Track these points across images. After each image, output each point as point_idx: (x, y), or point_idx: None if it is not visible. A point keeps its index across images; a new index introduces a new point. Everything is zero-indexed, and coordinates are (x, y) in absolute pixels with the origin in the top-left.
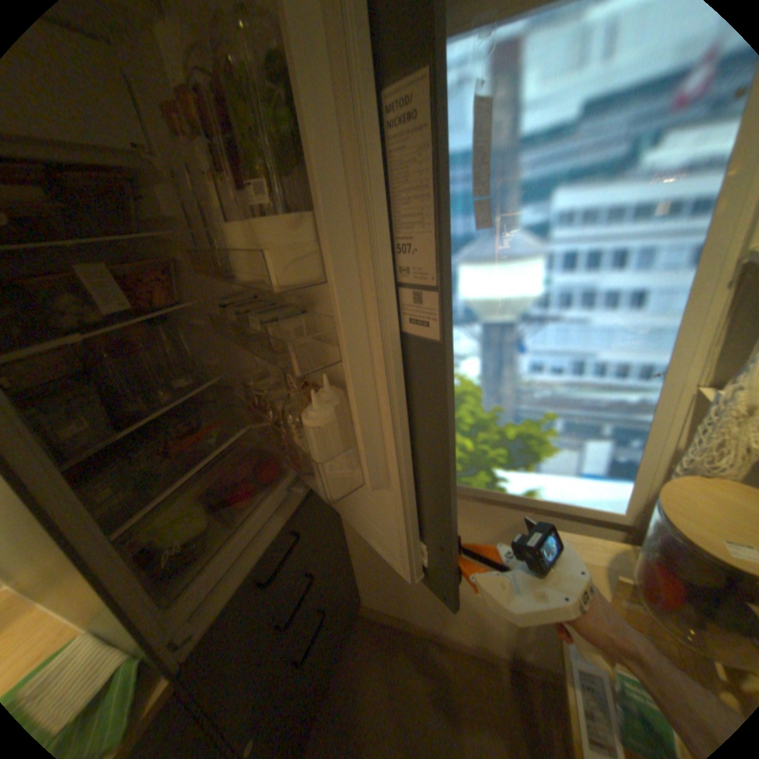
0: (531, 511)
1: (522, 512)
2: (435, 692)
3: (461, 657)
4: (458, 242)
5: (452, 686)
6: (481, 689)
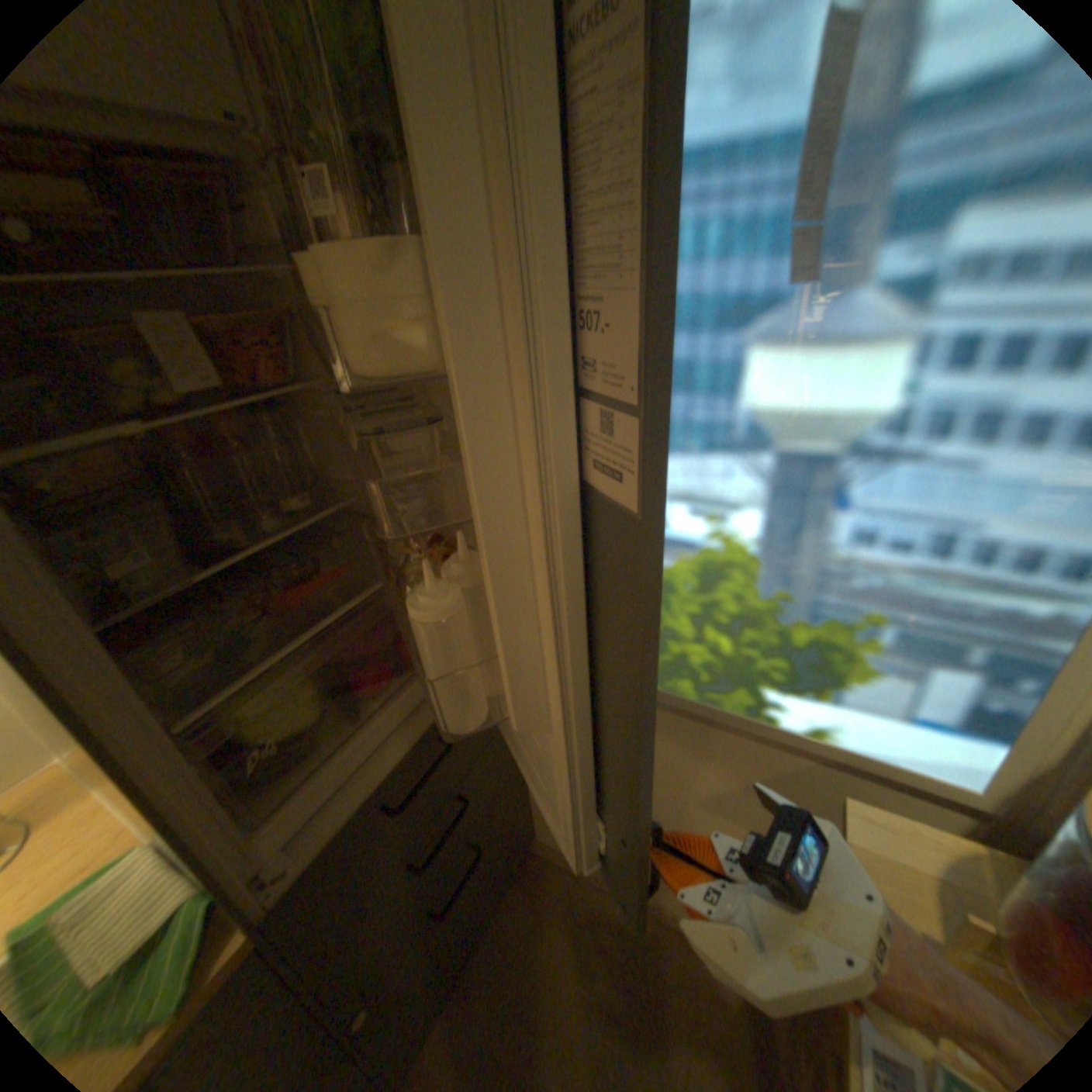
0: (816, 760)
1: (800, 758)
2: (629, 979)
3: (673, 936)
4: (753, 305)
5: (655, 976)
6: (698, 988)
